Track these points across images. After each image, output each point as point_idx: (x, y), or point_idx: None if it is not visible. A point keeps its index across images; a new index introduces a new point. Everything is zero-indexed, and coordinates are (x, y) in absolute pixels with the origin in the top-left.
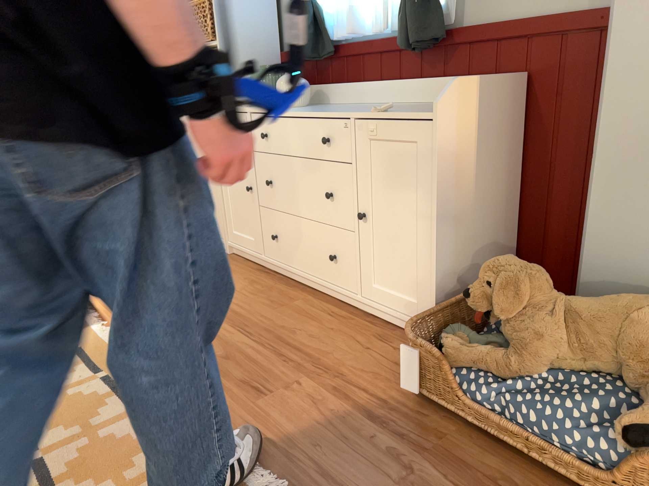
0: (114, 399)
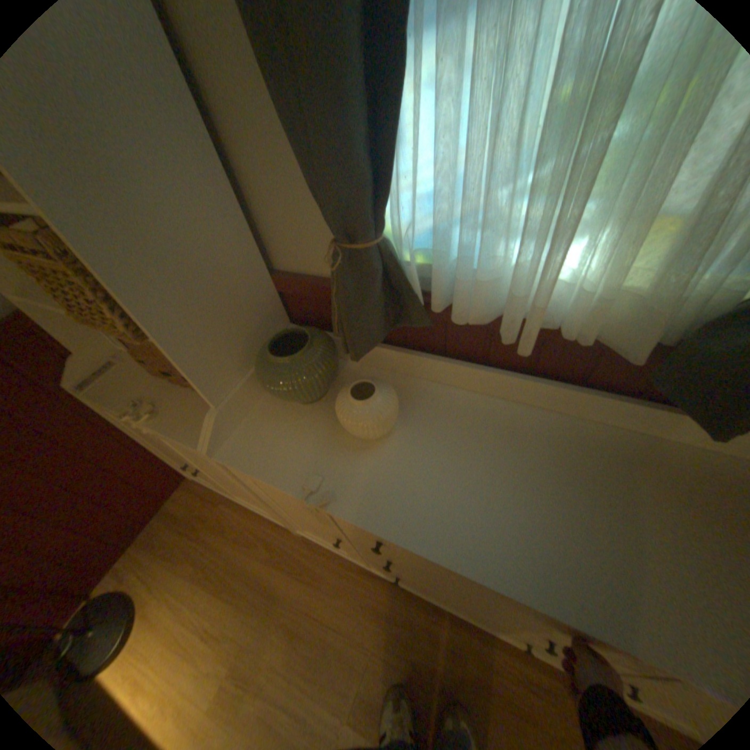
0: None
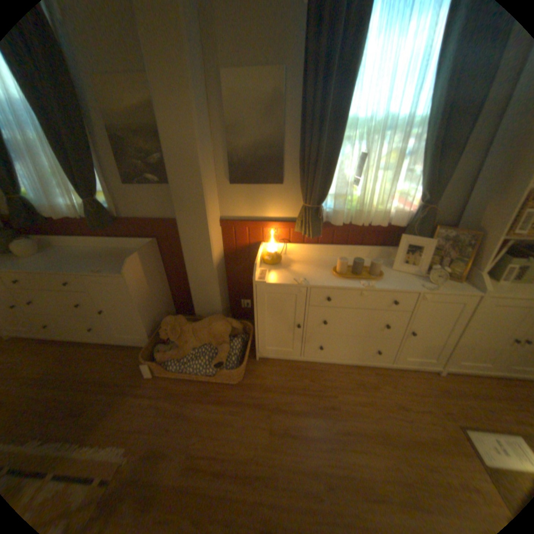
0: None
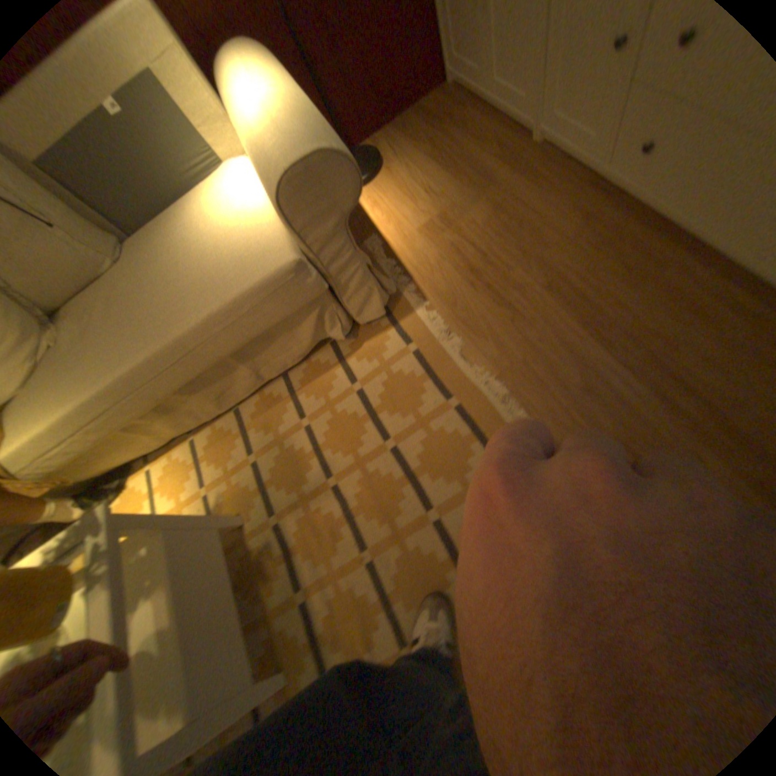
0: (479, 449)
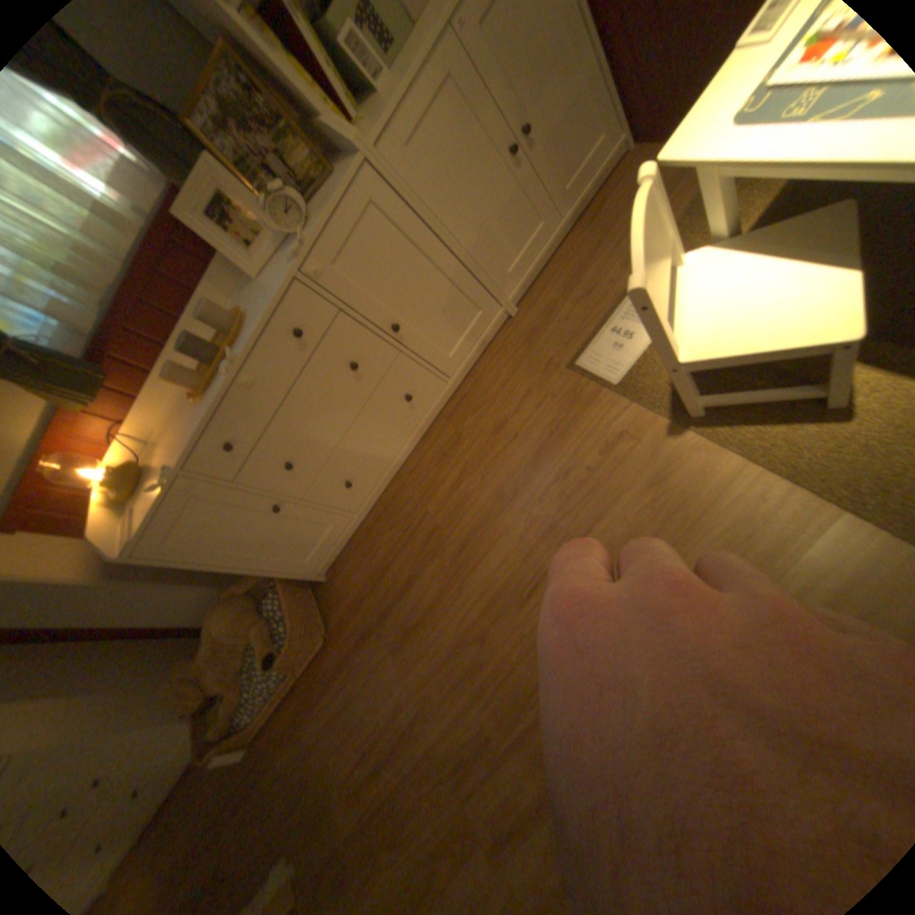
0: None
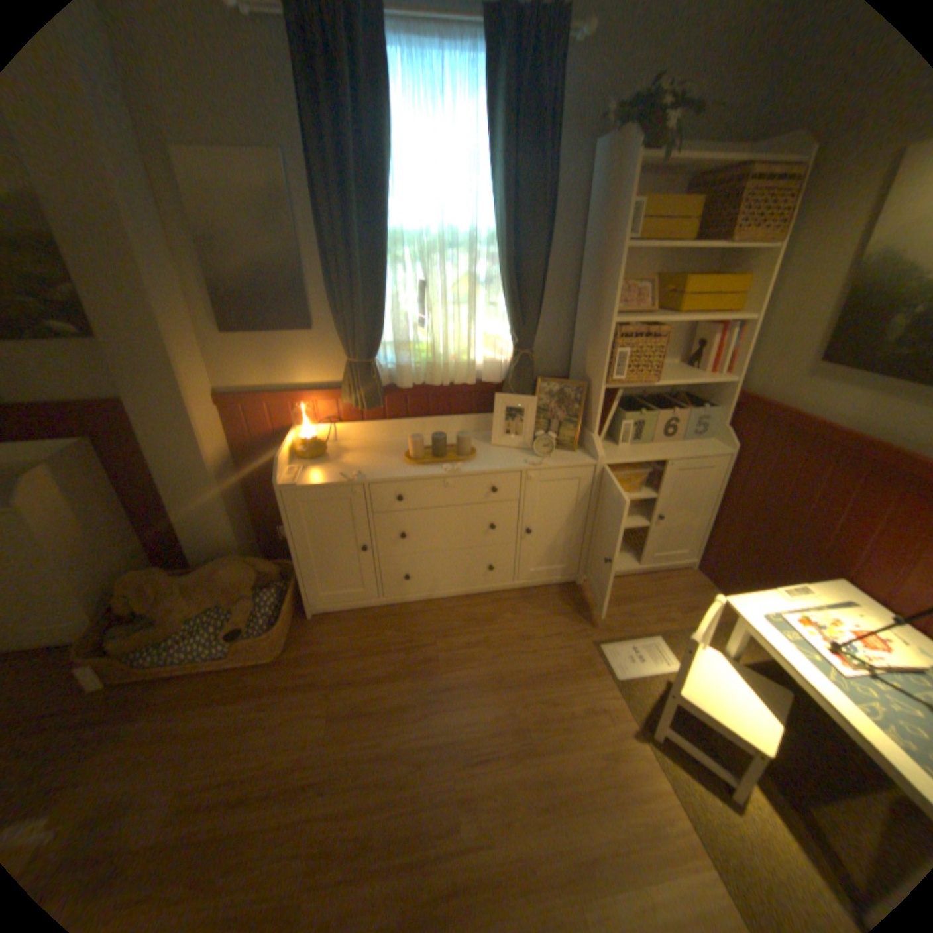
0: None
